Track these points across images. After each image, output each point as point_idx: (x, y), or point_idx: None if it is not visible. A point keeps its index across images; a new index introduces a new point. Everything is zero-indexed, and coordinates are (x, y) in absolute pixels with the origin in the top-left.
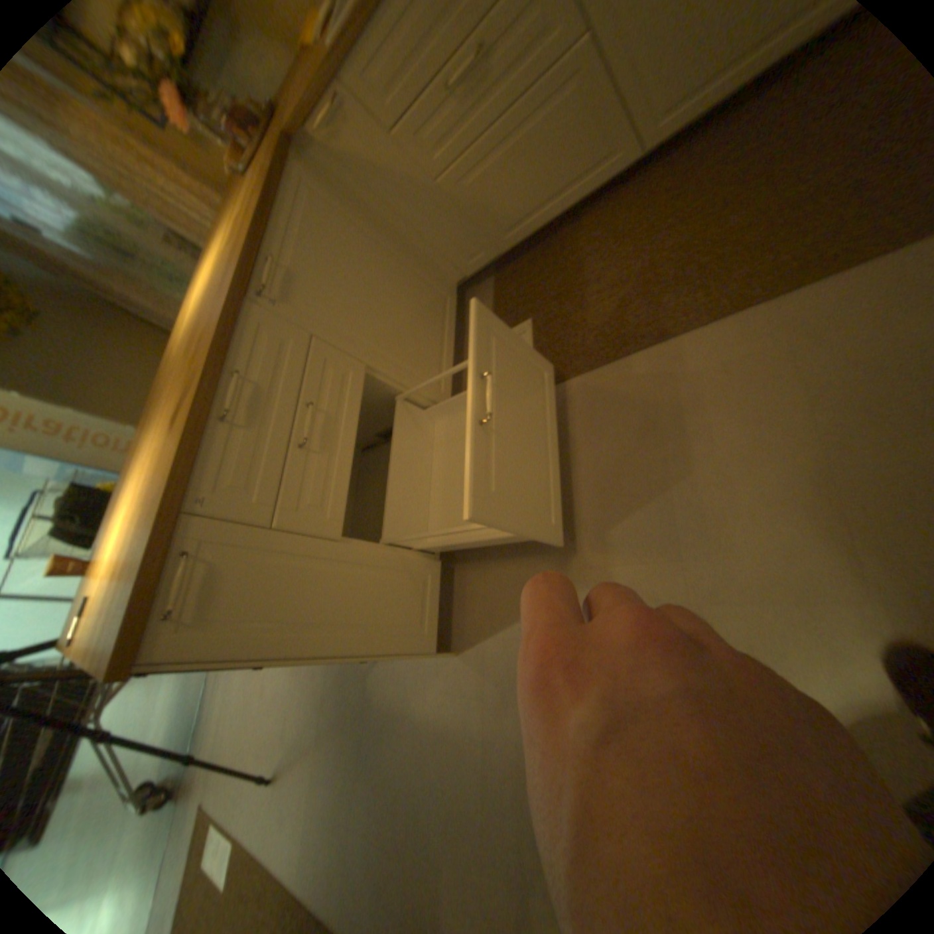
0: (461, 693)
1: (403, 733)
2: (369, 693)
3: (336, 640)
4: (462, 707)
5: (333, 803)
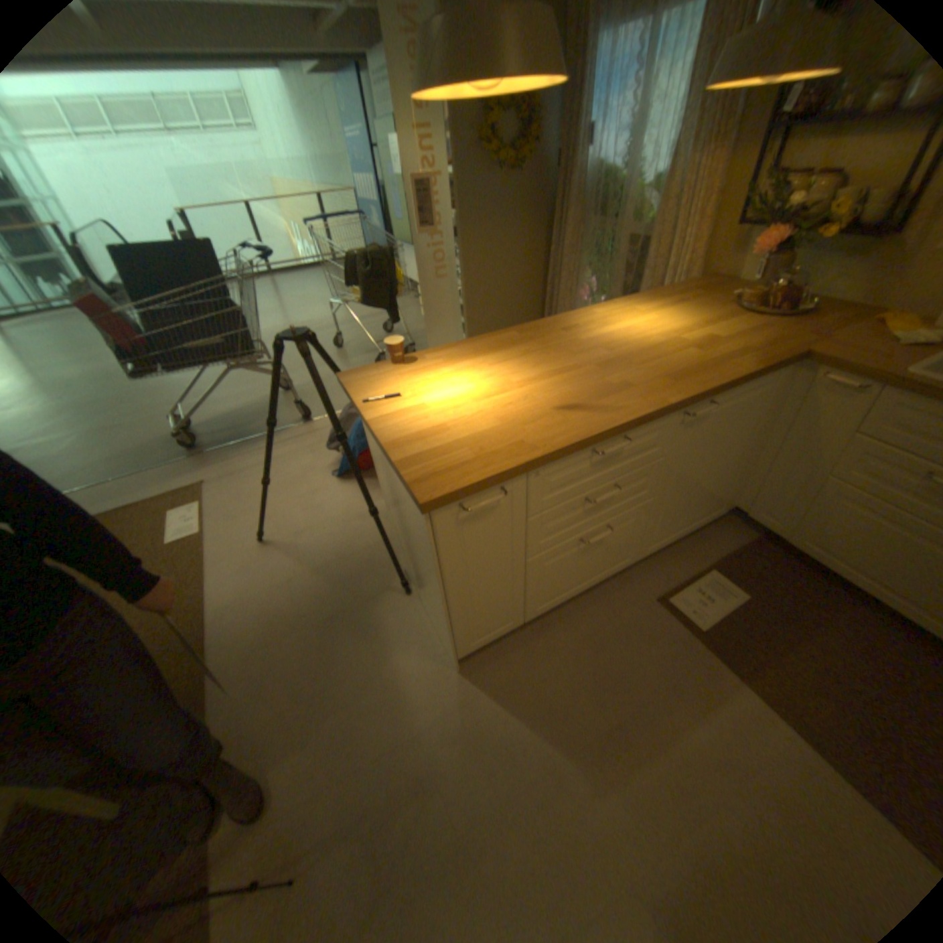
0: (435, 694)
1: (373, 652)
2: (379, 600)
3: (459, 598)
4: (426, 701)
5: (286, 613)
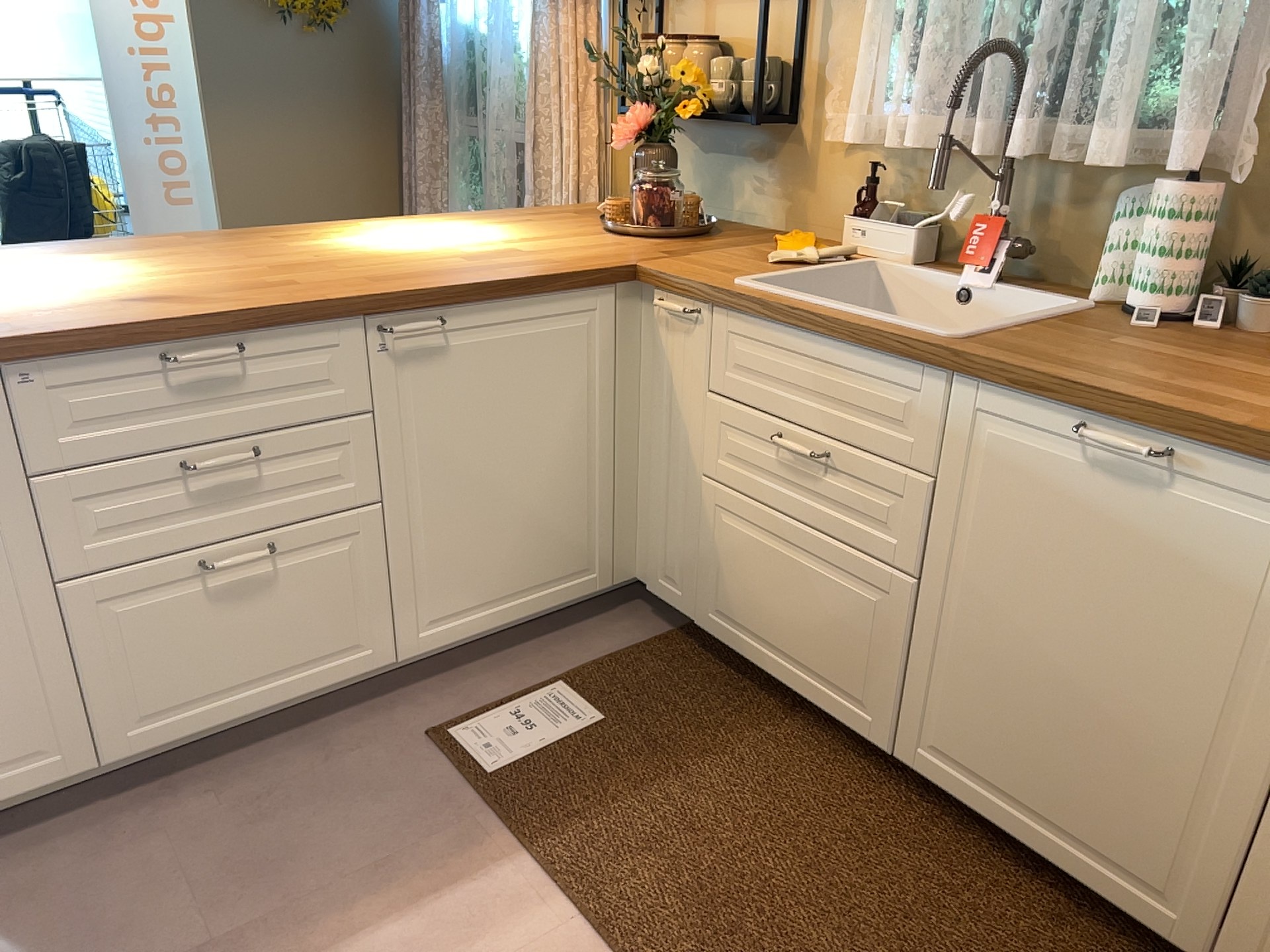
0: None
1: None
2: None
3: None
4: None
5: None
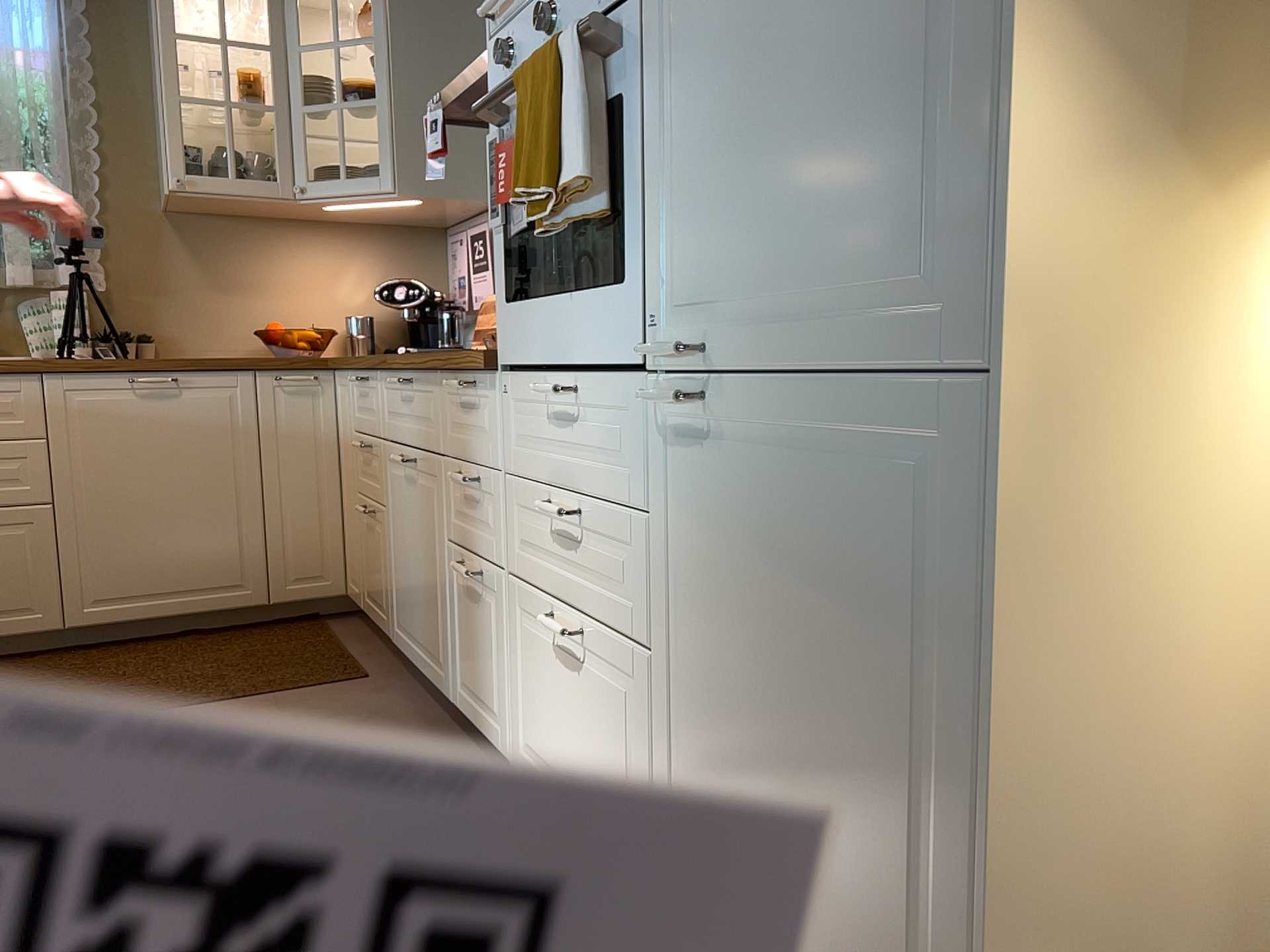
0: None
1: None
2: None
3: None
4: None
5: None
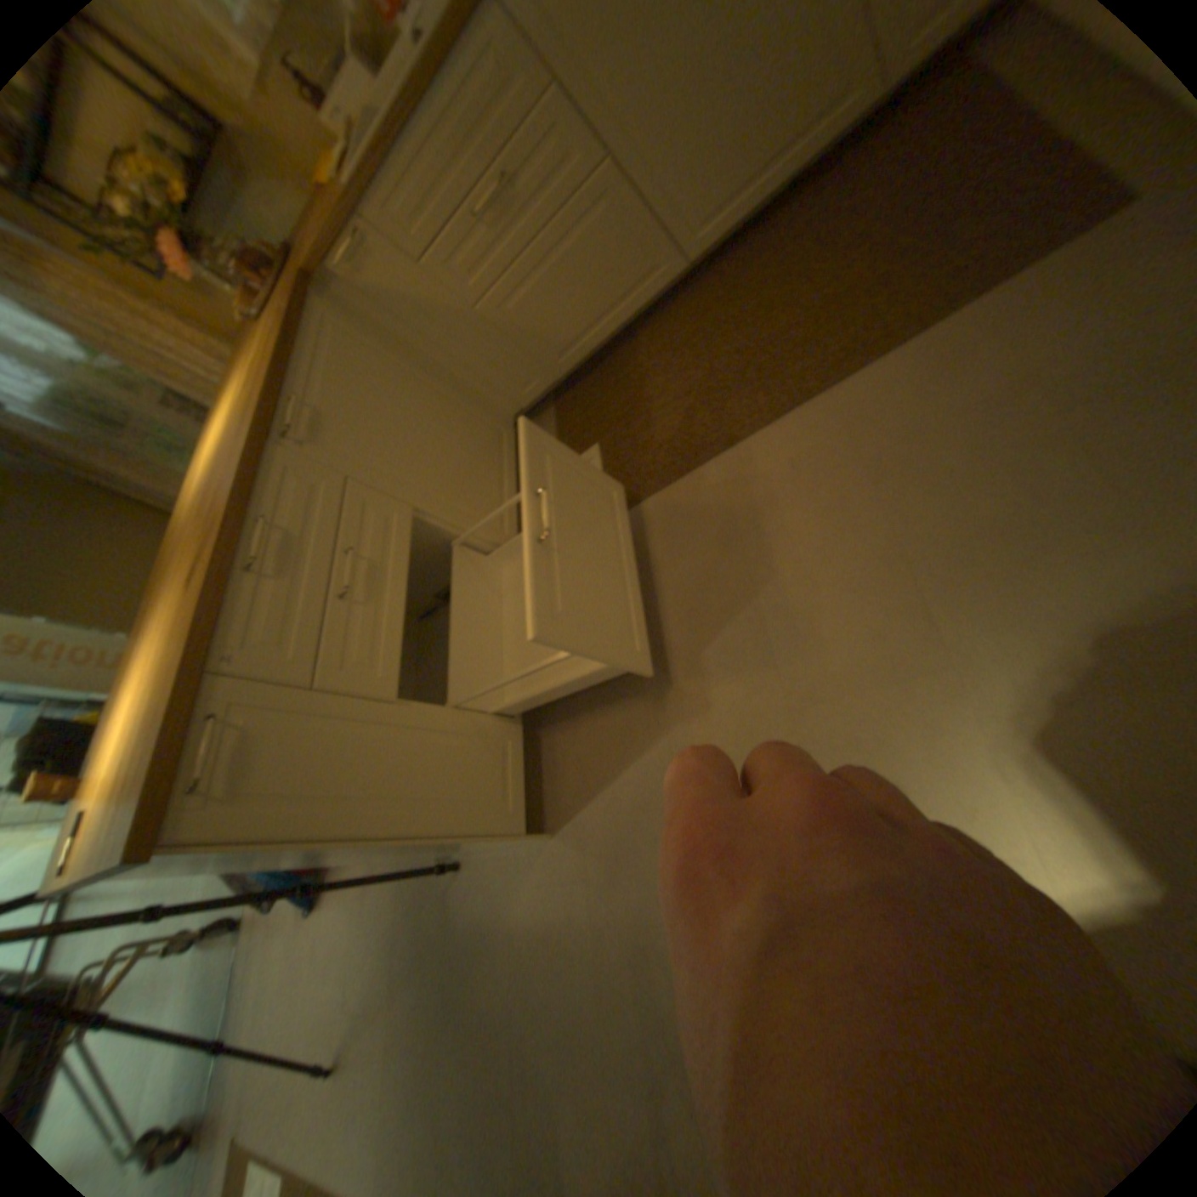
0: (561, 881)
1: (496, 952)
2: (451, 915)
3: (398, 817)
4: (564, 898)
5: (415, 1072)
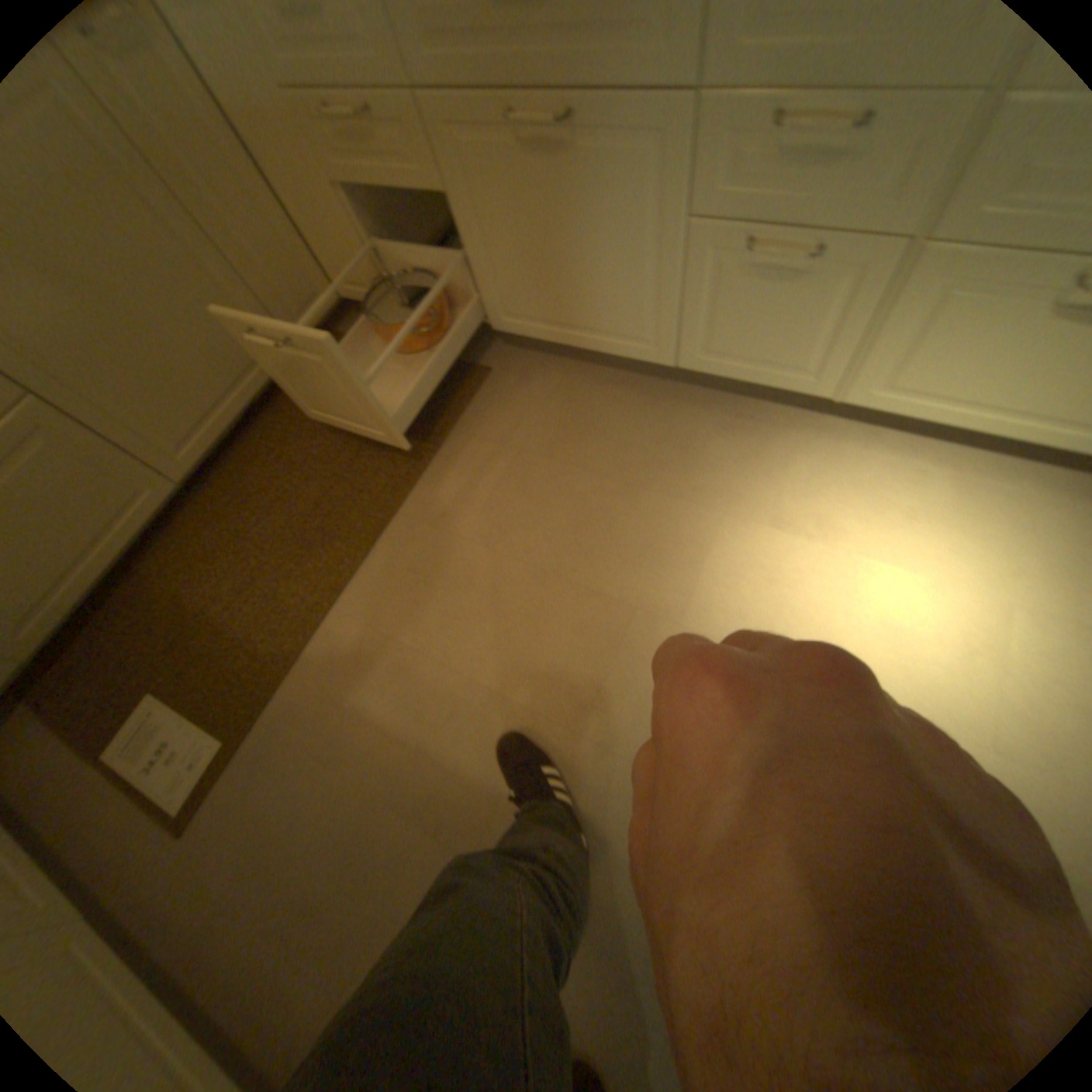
0: None
1: None
2: None
3: None
4: None
5: None
